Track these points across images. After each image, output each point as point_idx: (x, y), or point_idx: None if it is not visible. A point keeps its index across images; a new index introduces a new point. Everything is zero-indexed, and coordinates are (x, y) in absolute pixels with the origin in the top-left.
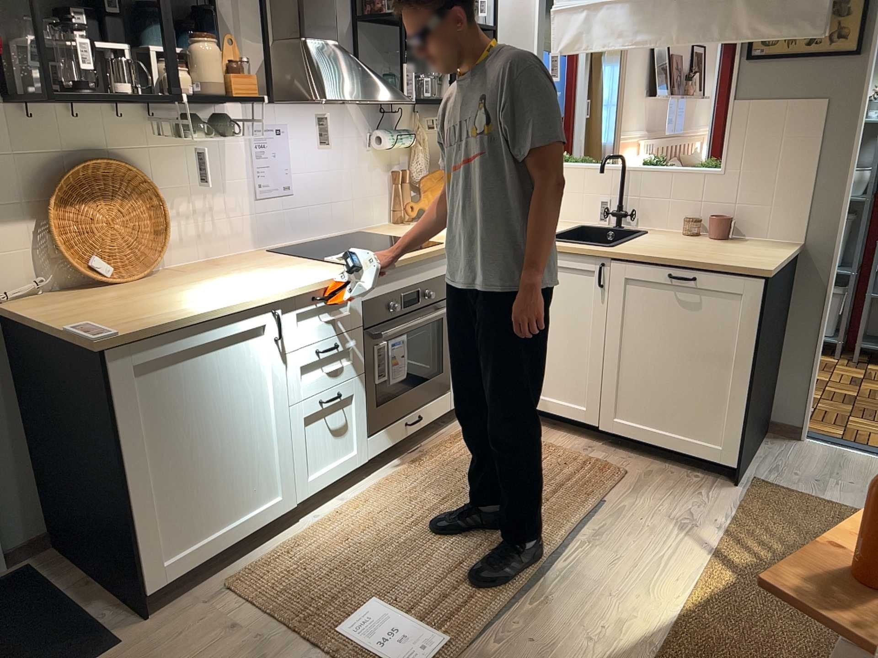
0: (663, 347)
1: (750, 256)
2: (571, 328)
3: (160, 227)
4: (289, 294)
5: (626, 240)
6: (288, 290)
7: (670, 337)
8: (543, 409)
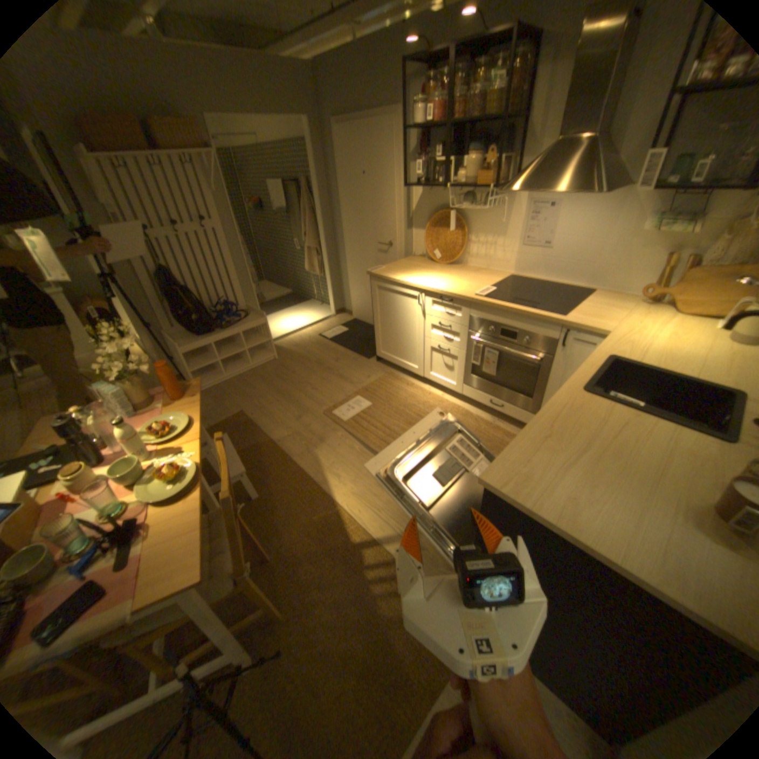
0: None
1: (575, 498)
2: None
3: (462, 245)
4: (426, 289)
5: (629, 407)
6: (426, 287)
7: None
8: None
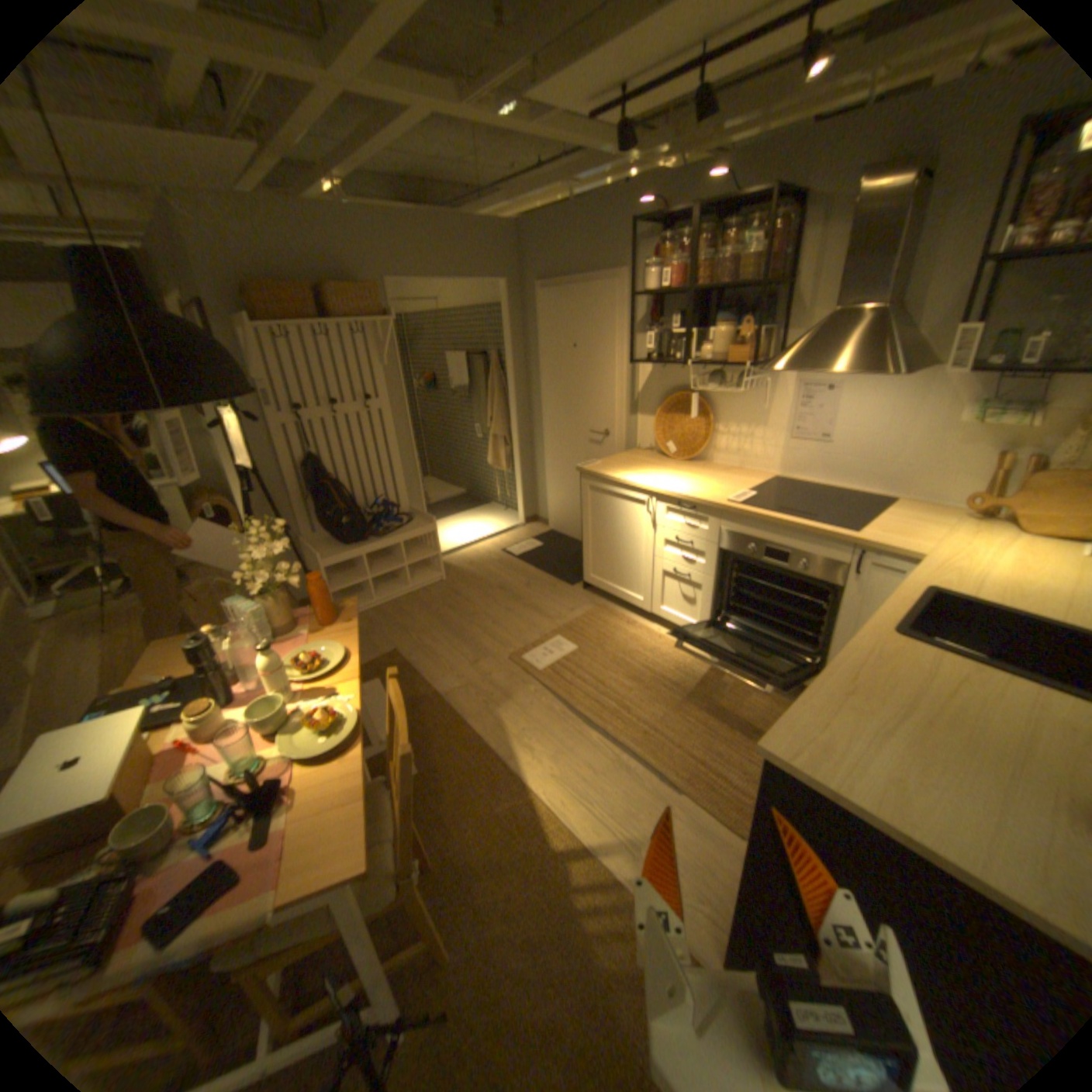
0: None
1: (900, 779)
2: None
3: (707, 436)
4: (659, 492)
5: (966, 658)
6: (659, 489)
7: None
8: None
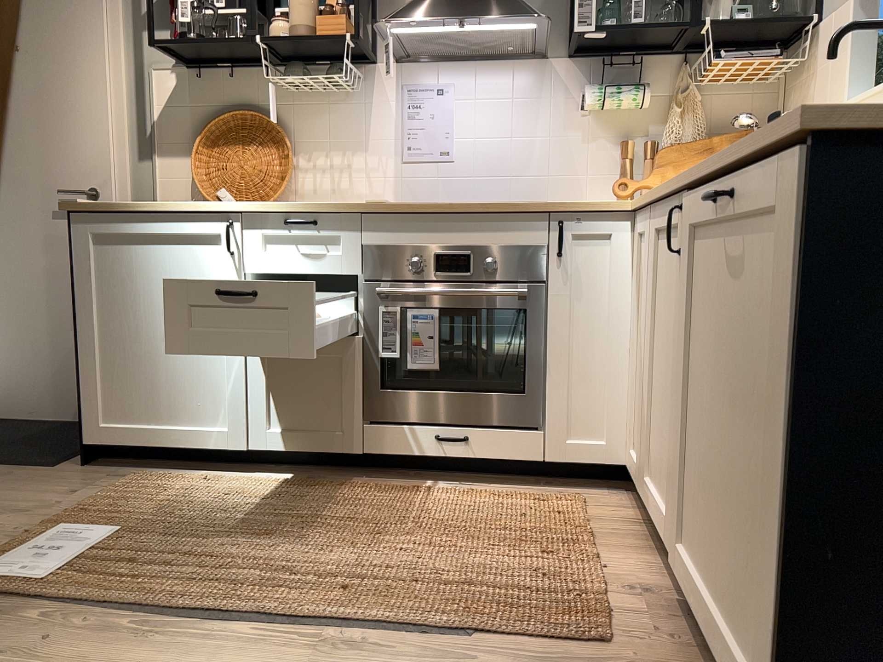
0: (724, 384)
1: None
2: (671, 350)
3: (284, 172)
4: (248, 209)
5: None
6: (248, 204)
7: (730, 359)
8: (650, 507)
